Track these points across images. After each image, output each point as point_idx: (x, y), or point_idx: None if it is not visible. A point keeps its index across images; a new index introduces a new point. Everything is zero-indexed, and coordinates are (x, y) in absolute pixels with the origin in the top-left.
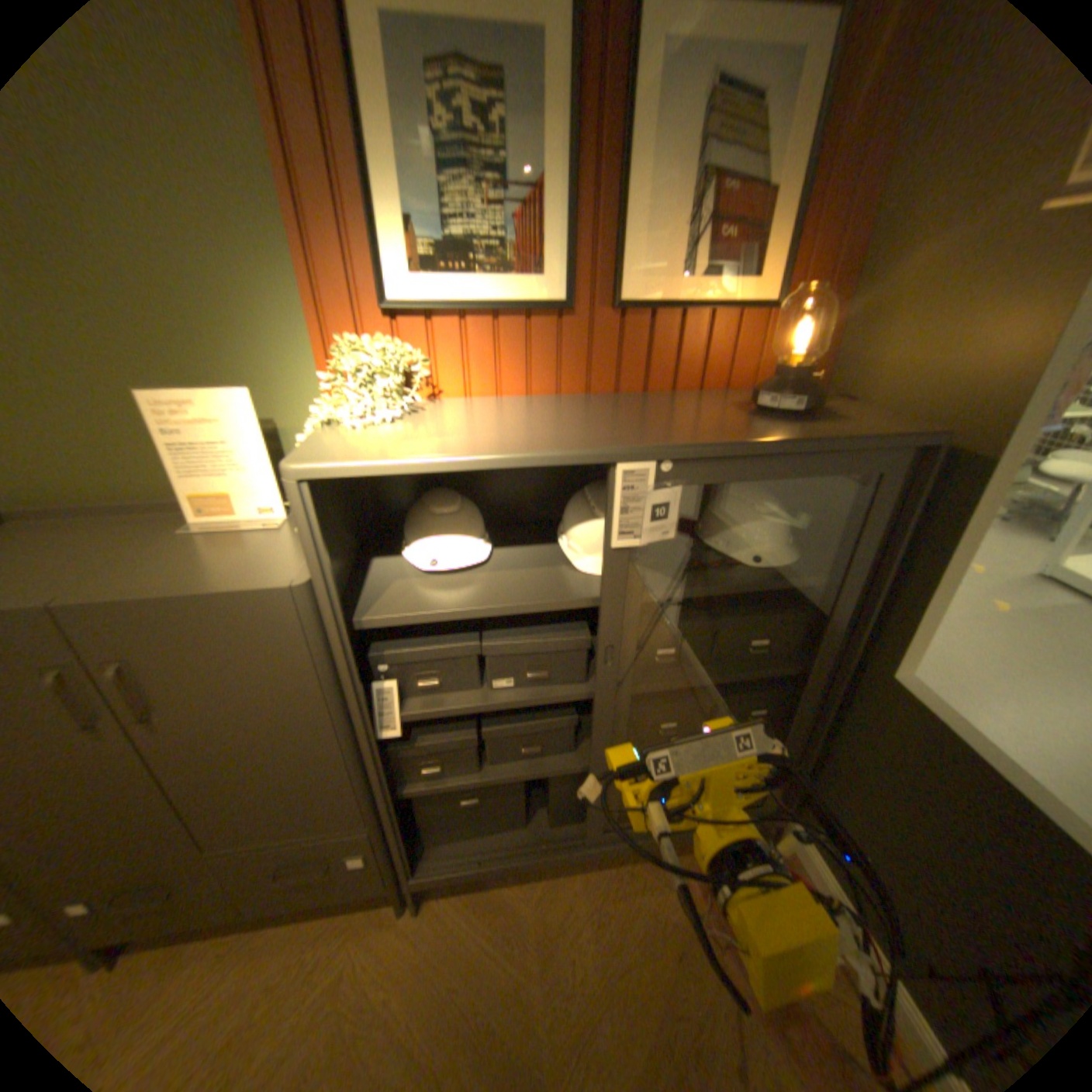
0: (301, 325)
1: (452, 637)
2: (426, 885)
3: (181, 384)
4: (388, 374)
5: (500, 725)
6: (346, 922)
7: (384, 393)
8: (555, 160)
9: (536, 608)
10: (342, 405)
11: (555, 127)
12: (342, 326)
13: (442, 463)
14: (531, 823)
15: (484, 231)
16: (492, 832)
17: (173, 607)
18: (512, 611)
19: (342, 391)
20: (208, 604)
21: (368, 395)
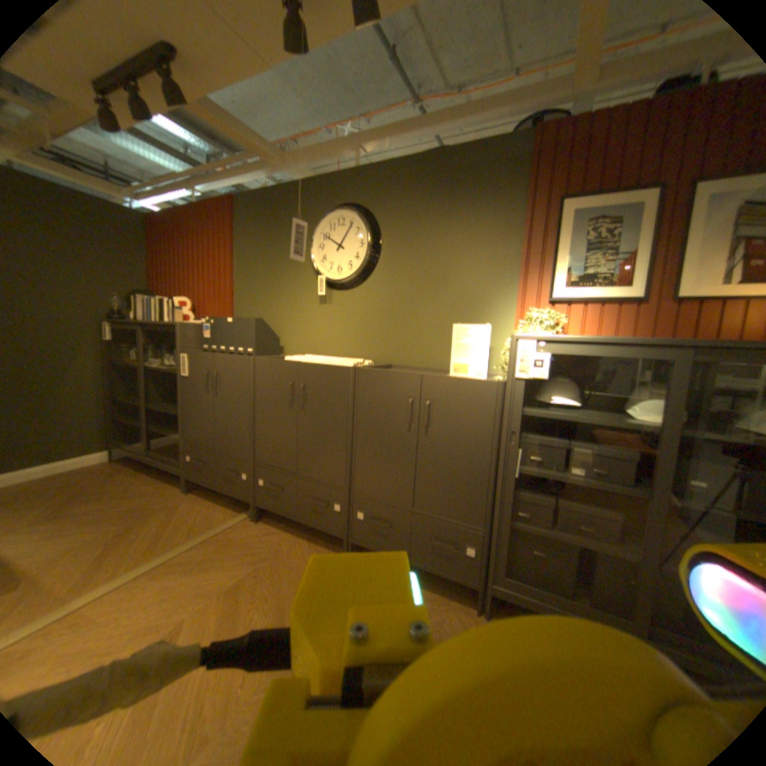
0: (514, 306)
1: (555, 437)
2: (503, 594)
3: (465, 324)
4: (549, 320)
5: (571, 501)
6: (450, 602)
7: (547, 324)
8: (646, 240)
9: (608, 422)
10: (528, 328)
11: (647, 229)
12: (531, 305)
13: (576, 336)
14: (577, 601)
15: (605, 268)
16: (548, 591)
17: (456, 380)
18: (594, 420)
19: (529, 323)
20: (468, 382)
21: (540, 325)
